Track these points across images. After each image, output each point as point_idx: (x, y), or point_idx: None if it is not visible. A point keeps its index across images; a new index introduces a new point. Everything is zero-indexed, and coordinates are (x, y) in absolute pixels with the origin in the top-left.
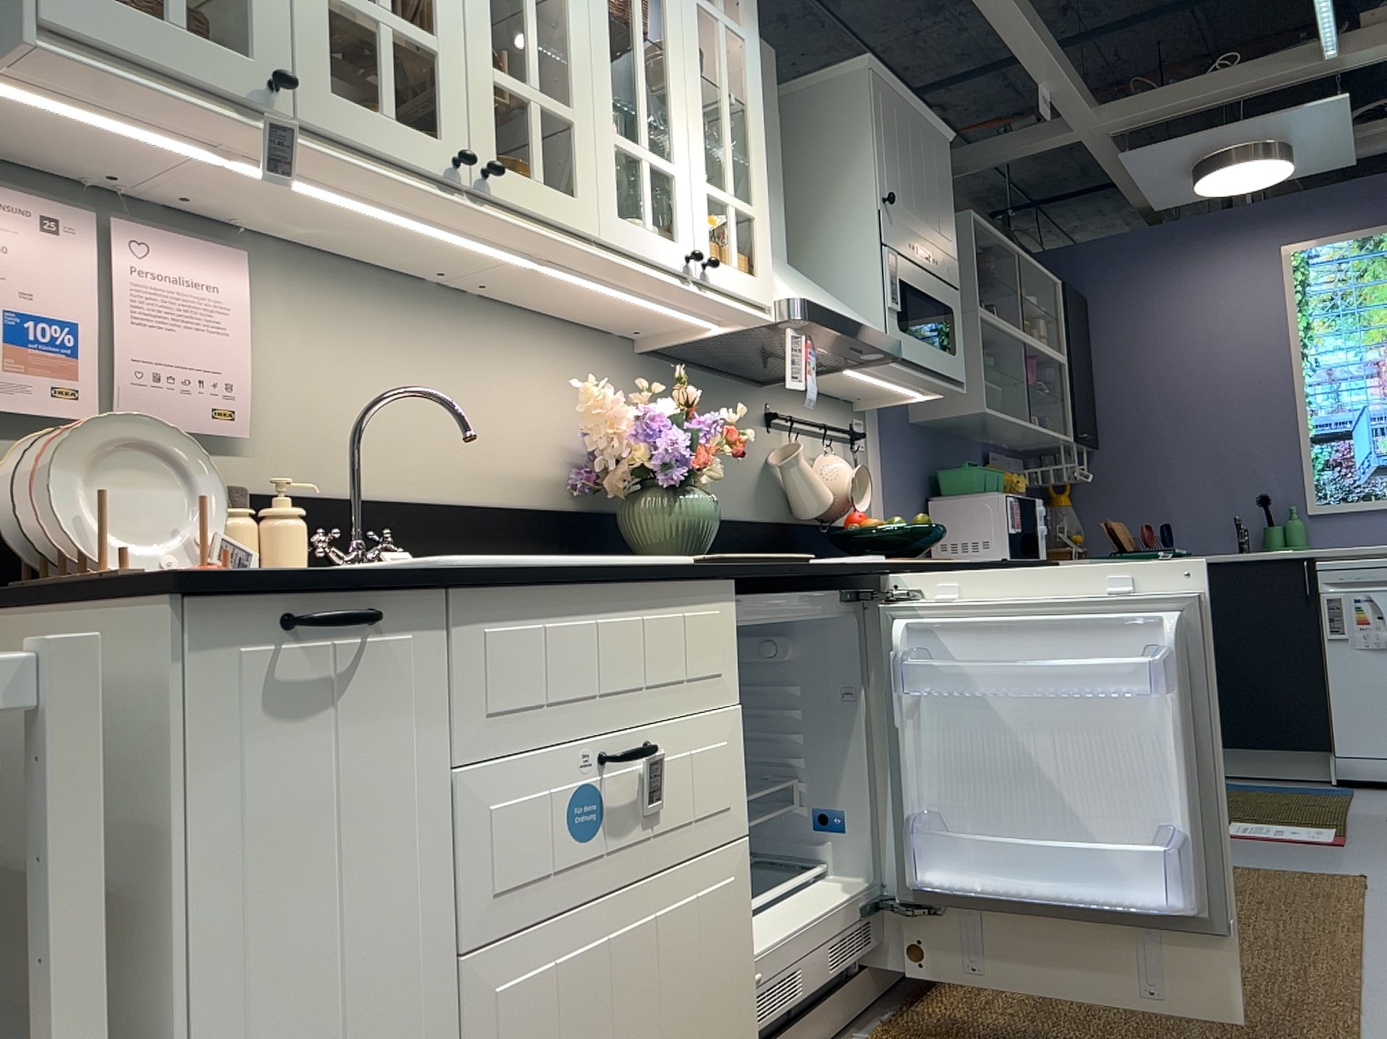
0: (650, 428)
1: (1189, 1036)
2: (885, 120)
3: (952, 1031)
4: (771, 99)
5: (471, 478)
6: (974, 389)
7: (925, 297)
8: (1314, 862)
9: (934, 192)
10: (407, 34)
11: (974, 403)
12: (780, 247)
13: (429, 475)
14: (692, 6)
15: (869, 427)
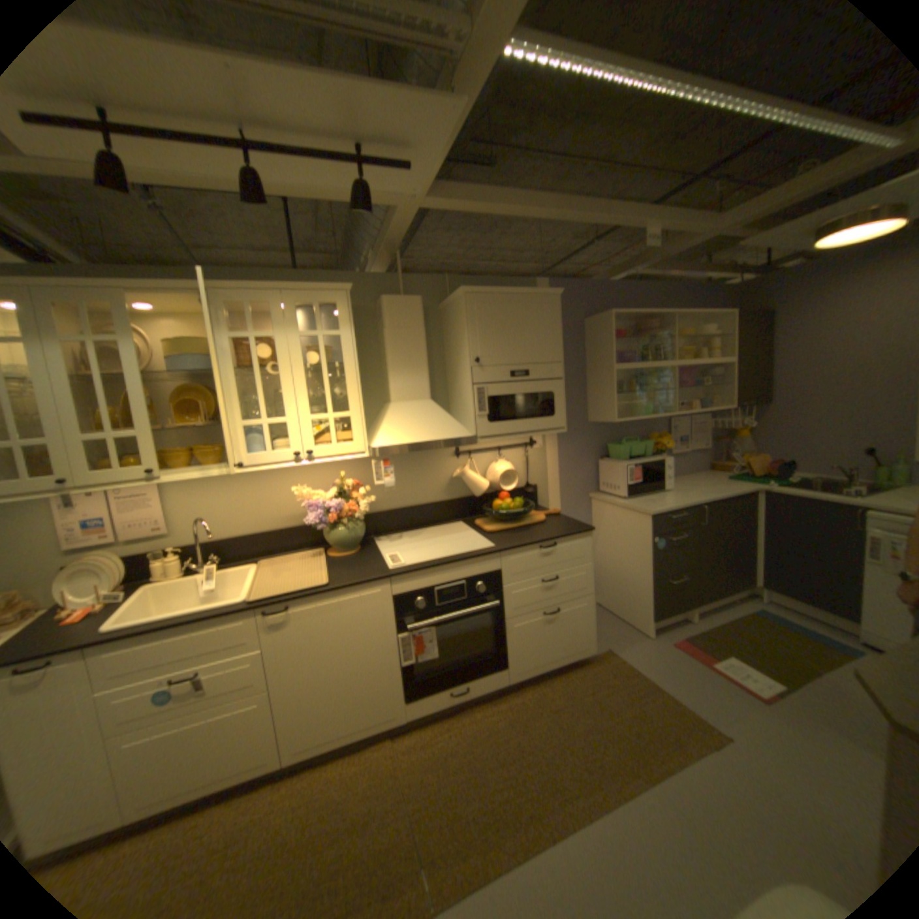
0: (317, 506)
1: (467, 810)
2: (478, 316)
3: (406, 753)
4: (414, 324)
5: (269, 522)
6: (611, 409)
7: (521, 395)
8: (723, 715)
9: (534, 333)
10: (122, 436)
11: (619, 413)
12: (421, 395)
13: (248, 525)
14: (295, 339)
15: (545, 435)
